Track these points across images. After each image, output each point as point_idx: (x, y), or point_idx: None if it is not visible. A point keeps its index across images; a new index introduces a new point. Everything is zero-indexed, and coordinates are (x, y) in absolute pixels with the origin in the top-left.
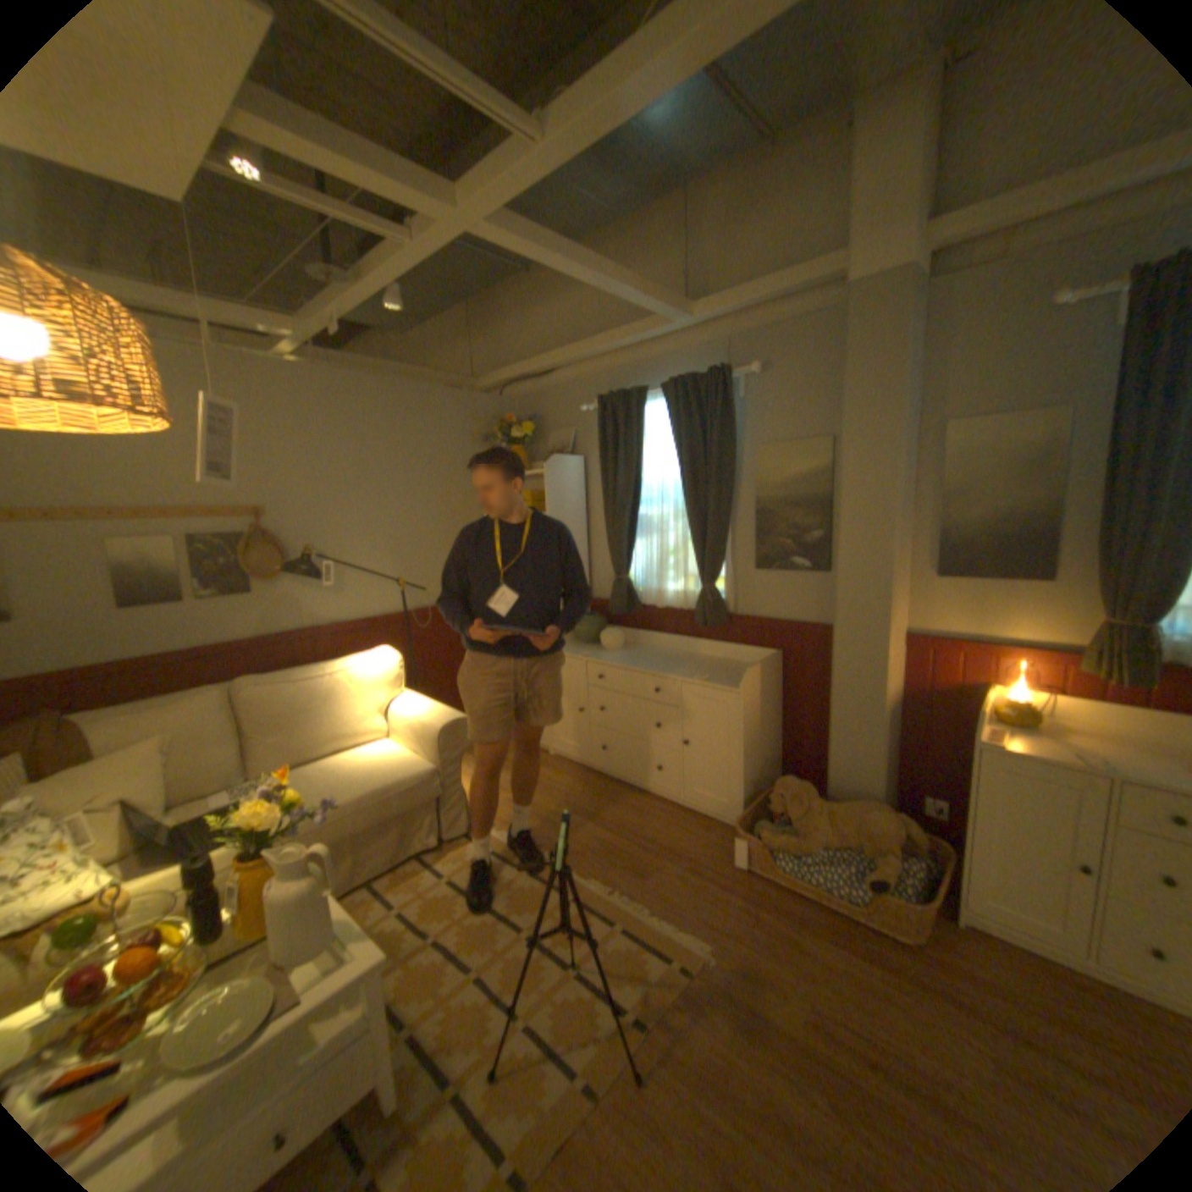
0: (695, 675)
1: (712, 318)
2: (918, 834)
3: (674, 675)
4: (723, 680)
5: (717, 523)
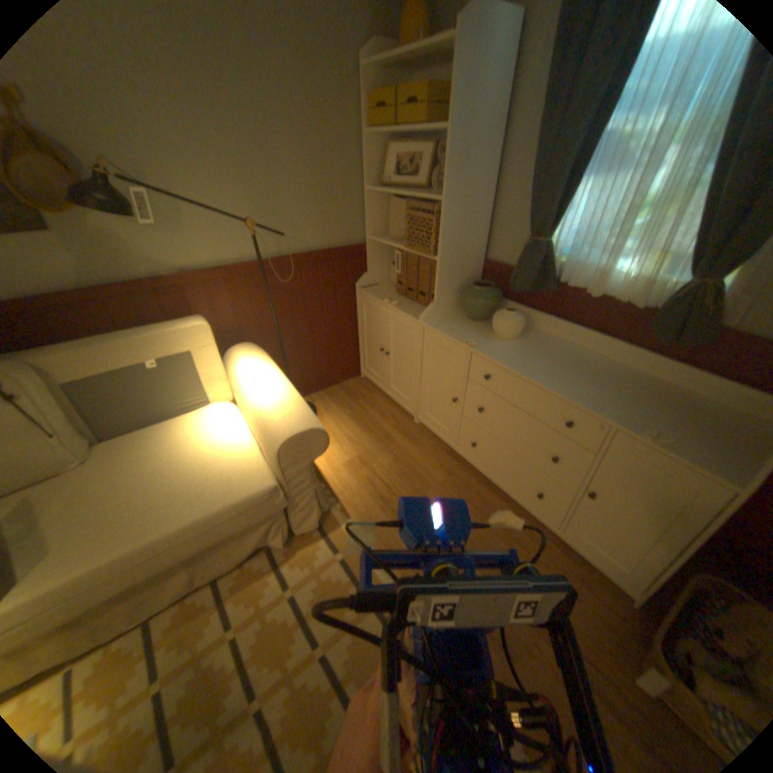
0: (644, 422)
1: None
2: None
3: (609, 415)
4: (698, 447)
5: None
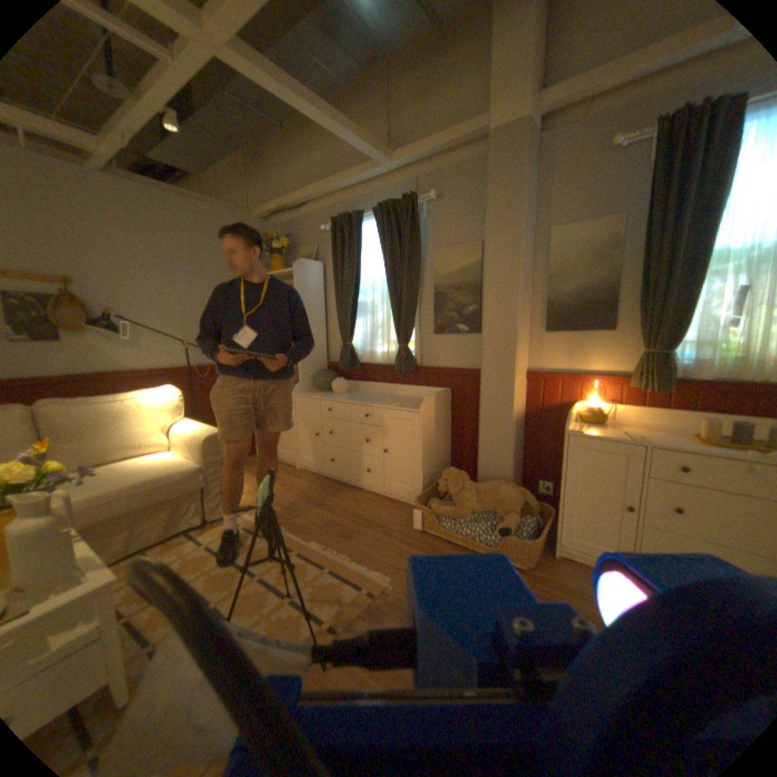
0: (392, 404)
1: (407, 162)
2: (532, 500)
3: (378, 404)
4: (410, 406)
5: (409, 301)
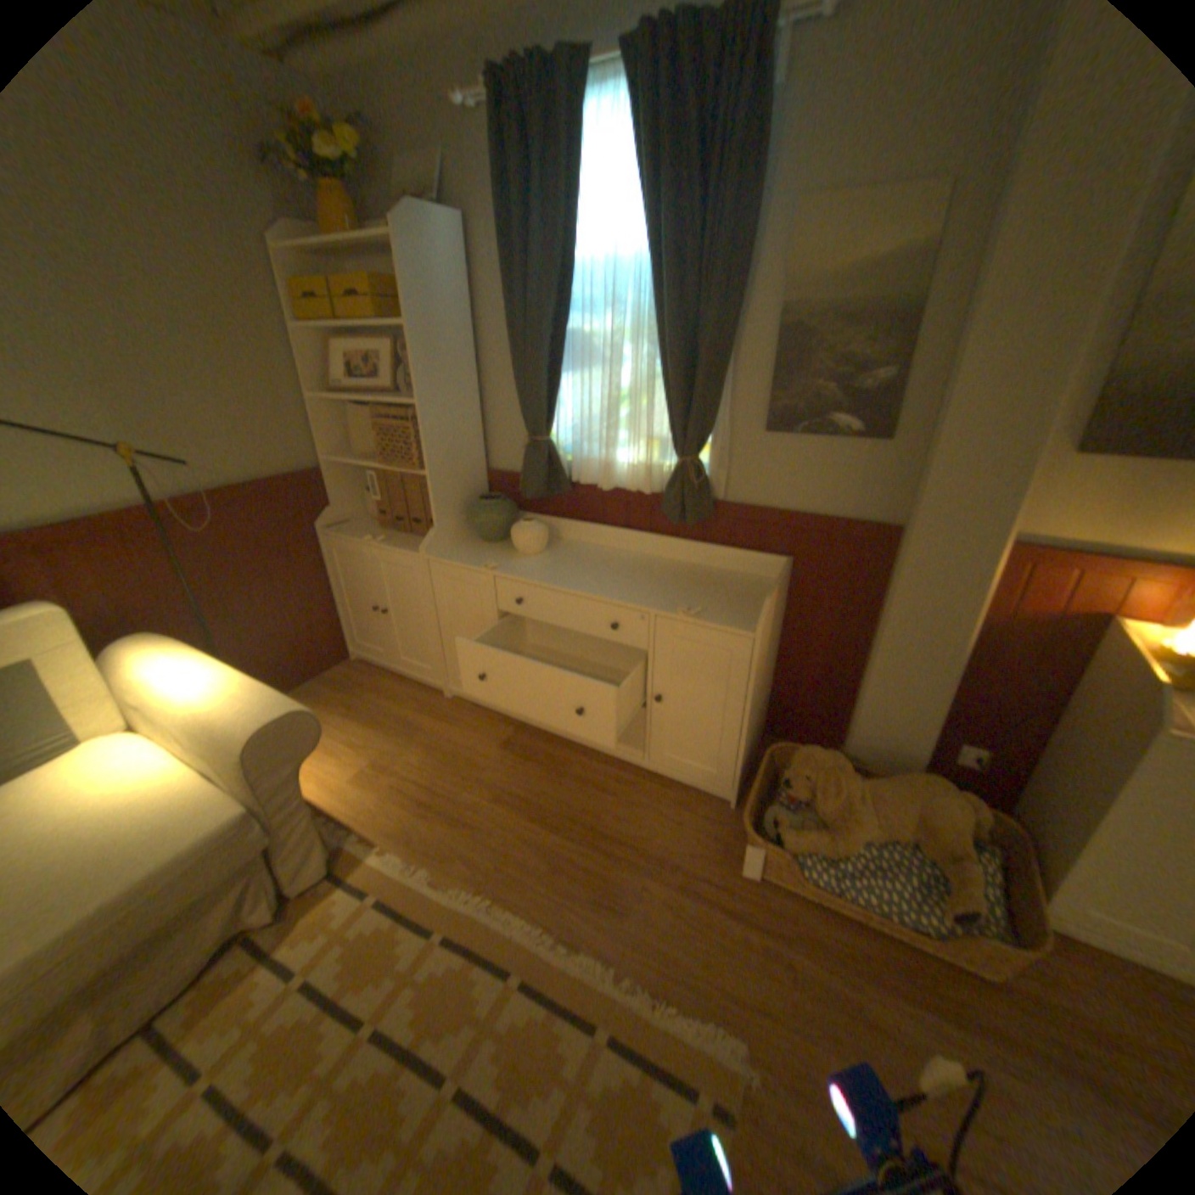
0: (675, 602)
1: None
2: (988, 819)
3: (644, 604)
4: (721, 611)
5: (719, 348)
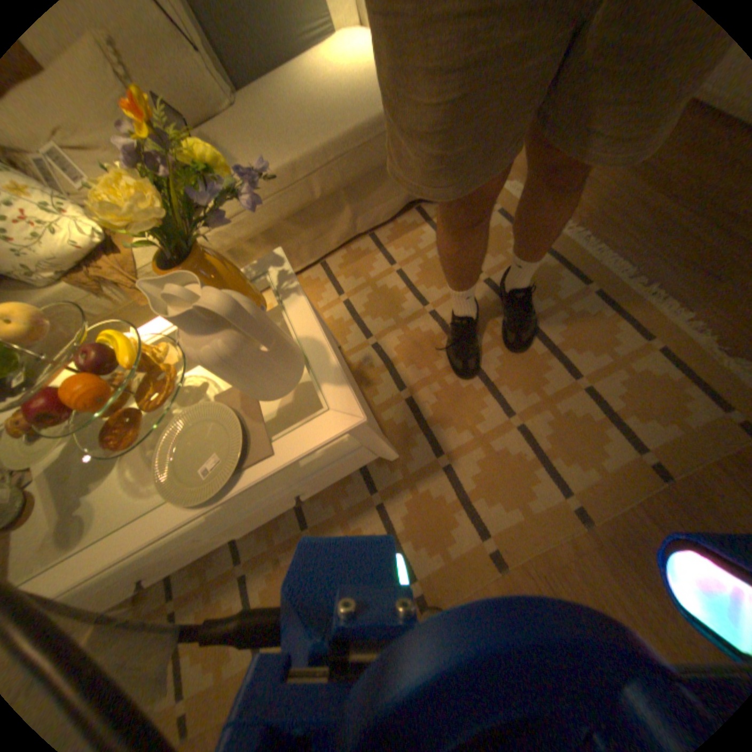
0: None
1: None
2: None
3: None
4: None
5: None
